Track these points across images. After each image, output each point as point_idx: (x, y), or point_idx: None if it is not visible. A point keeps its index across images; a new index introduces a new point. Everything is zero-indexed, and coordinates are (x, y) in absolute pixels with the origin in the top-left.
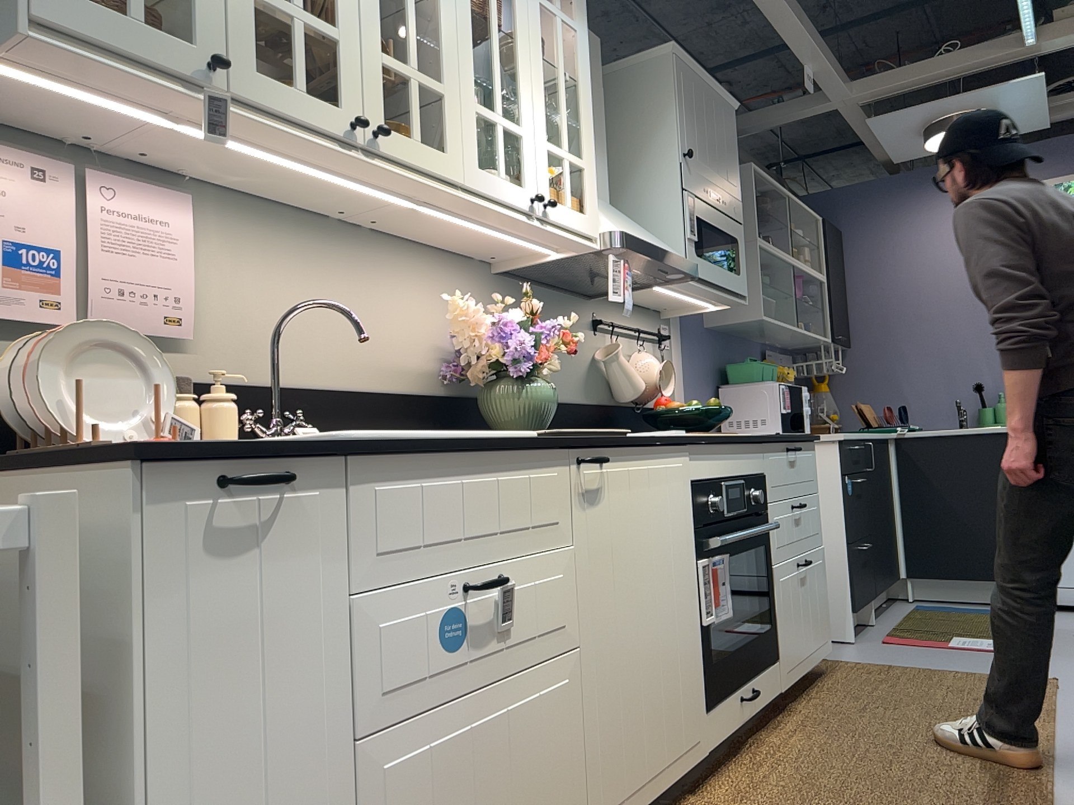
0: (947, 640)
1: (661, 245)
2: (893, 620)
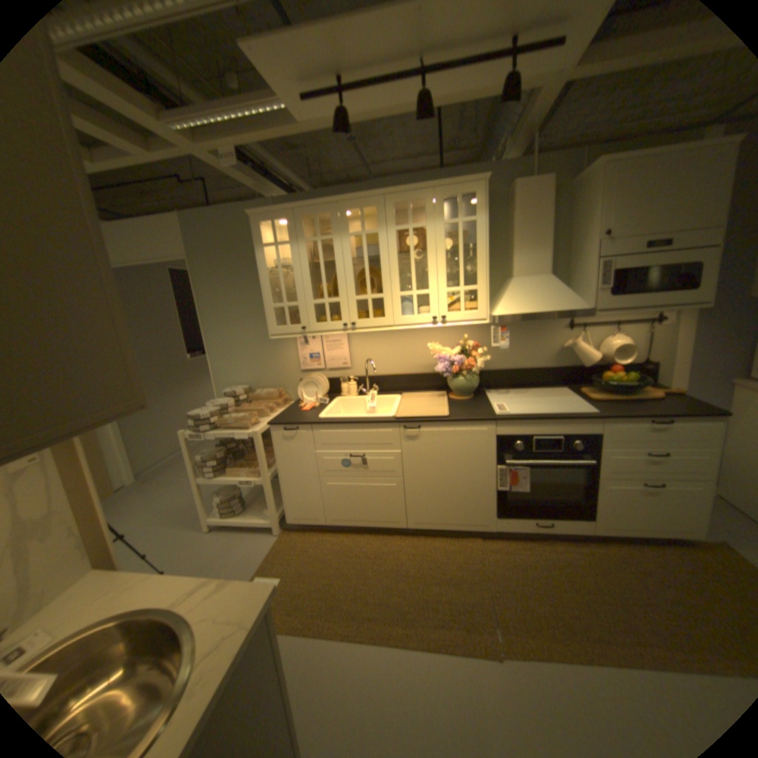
0: None
1: (551, 307)
2: None
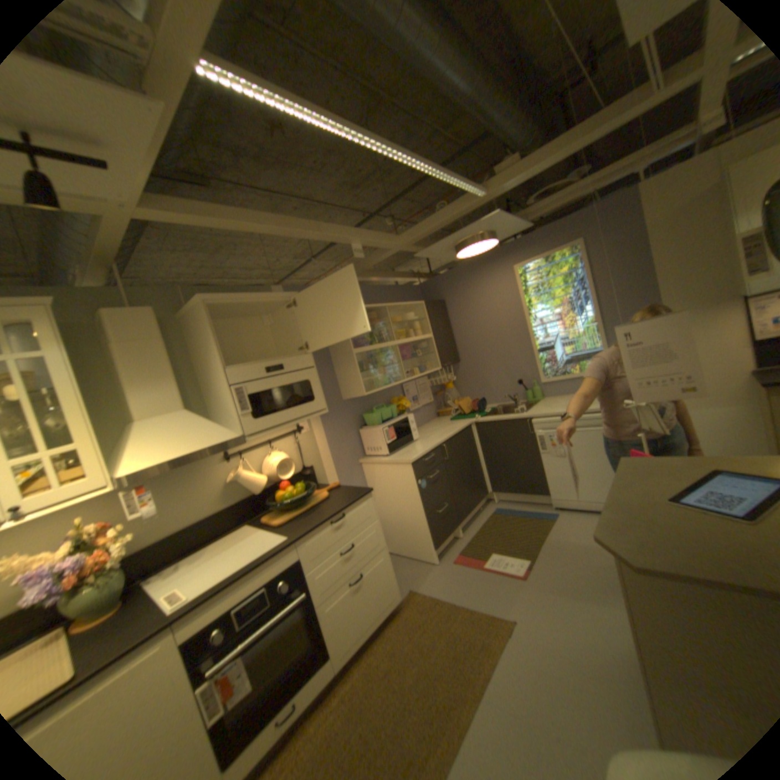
0: (486, 561)
1: (196, 445)
2: (474, 532)
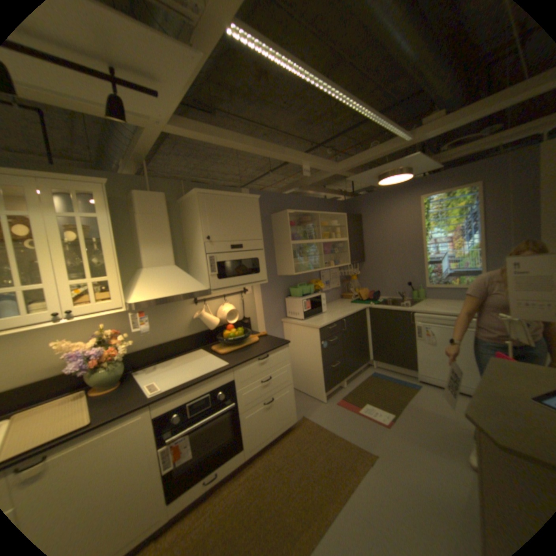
0: (361, 408)
1: (180, 290)
2: (355, 385)
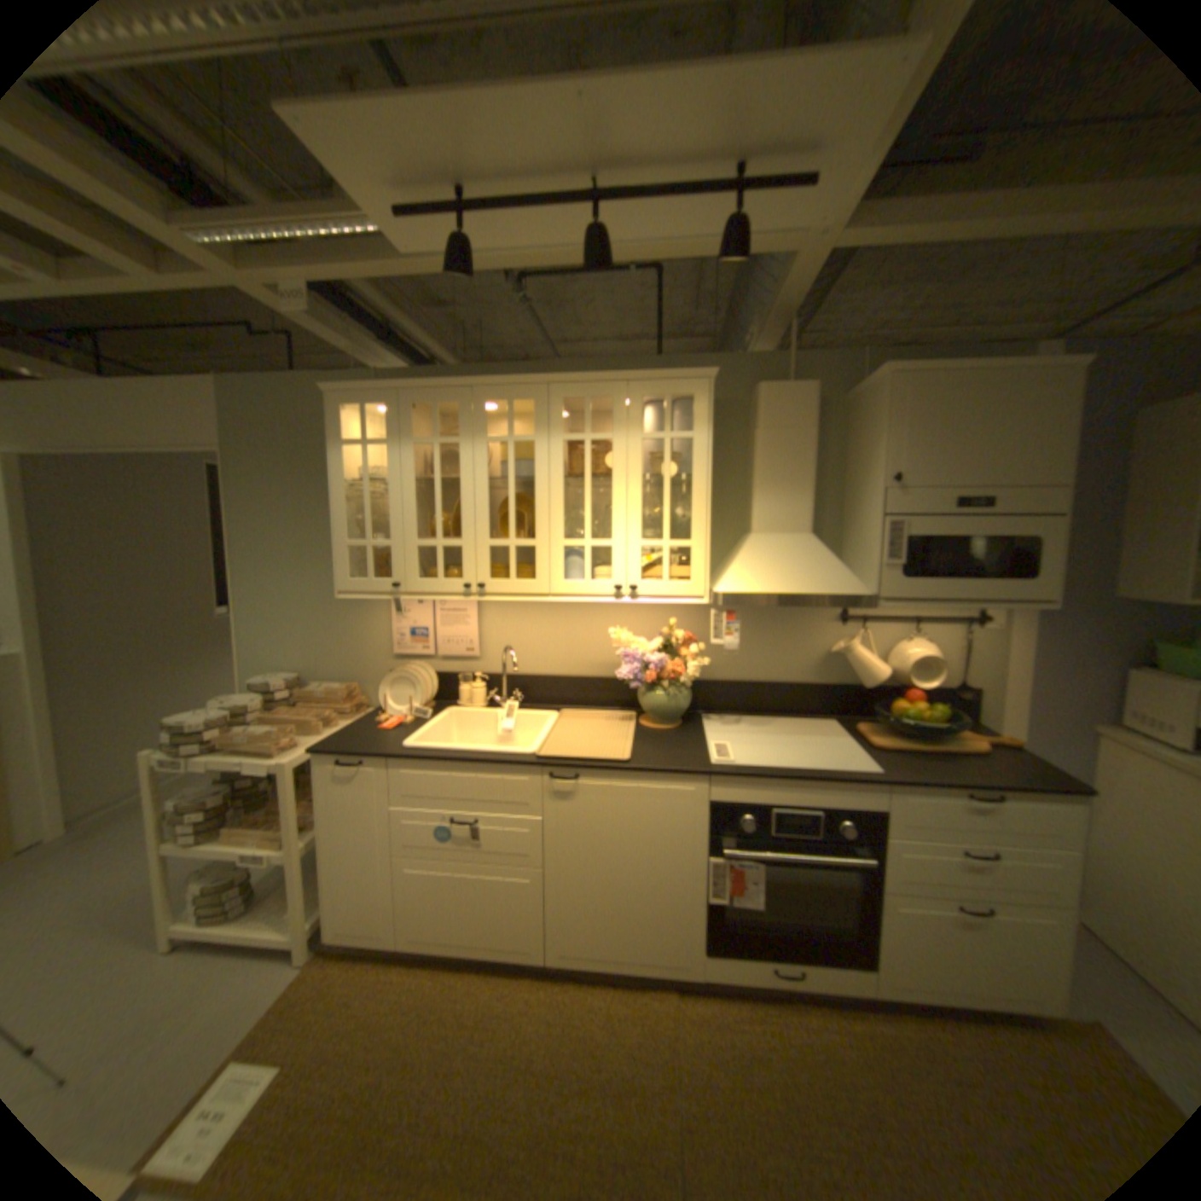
0: None
1: (807, 586)
2: None
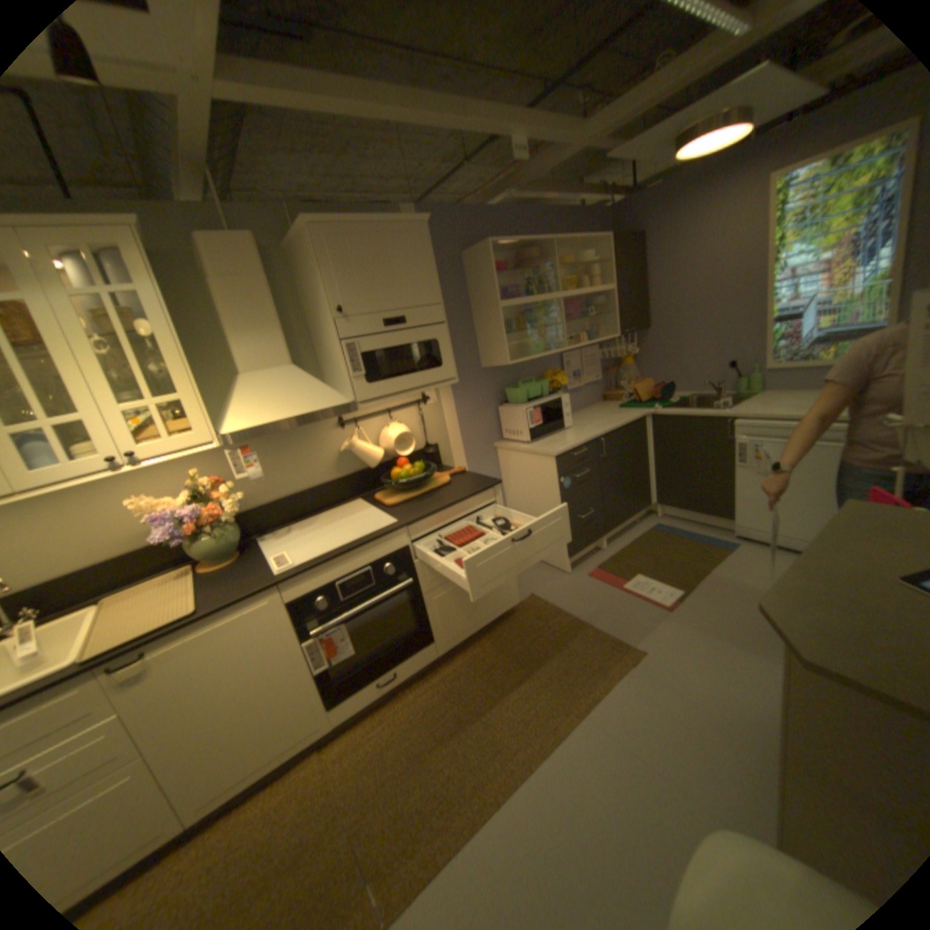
0: (628, 581)
1: (302, 407)
2: (622, 545)
